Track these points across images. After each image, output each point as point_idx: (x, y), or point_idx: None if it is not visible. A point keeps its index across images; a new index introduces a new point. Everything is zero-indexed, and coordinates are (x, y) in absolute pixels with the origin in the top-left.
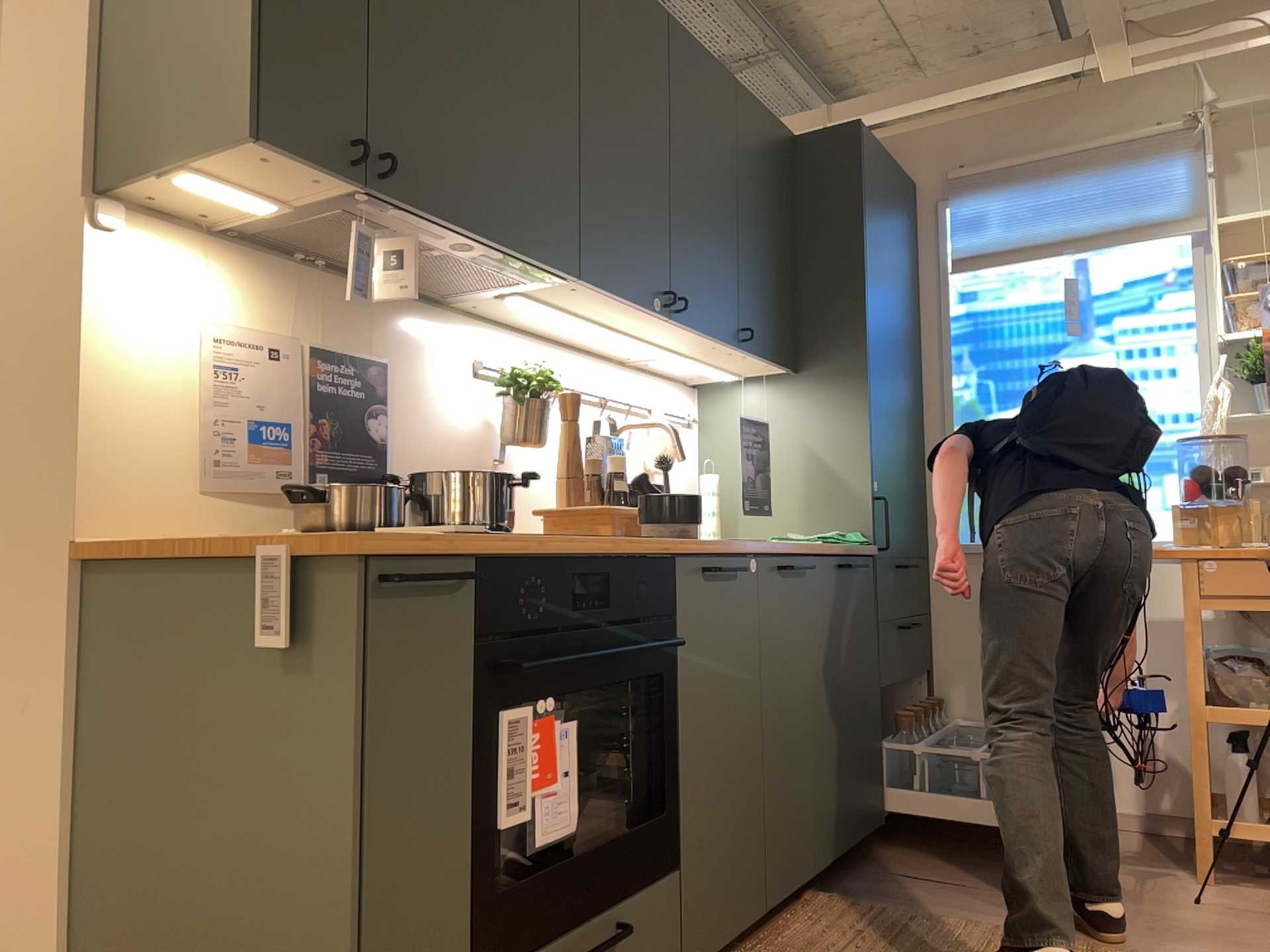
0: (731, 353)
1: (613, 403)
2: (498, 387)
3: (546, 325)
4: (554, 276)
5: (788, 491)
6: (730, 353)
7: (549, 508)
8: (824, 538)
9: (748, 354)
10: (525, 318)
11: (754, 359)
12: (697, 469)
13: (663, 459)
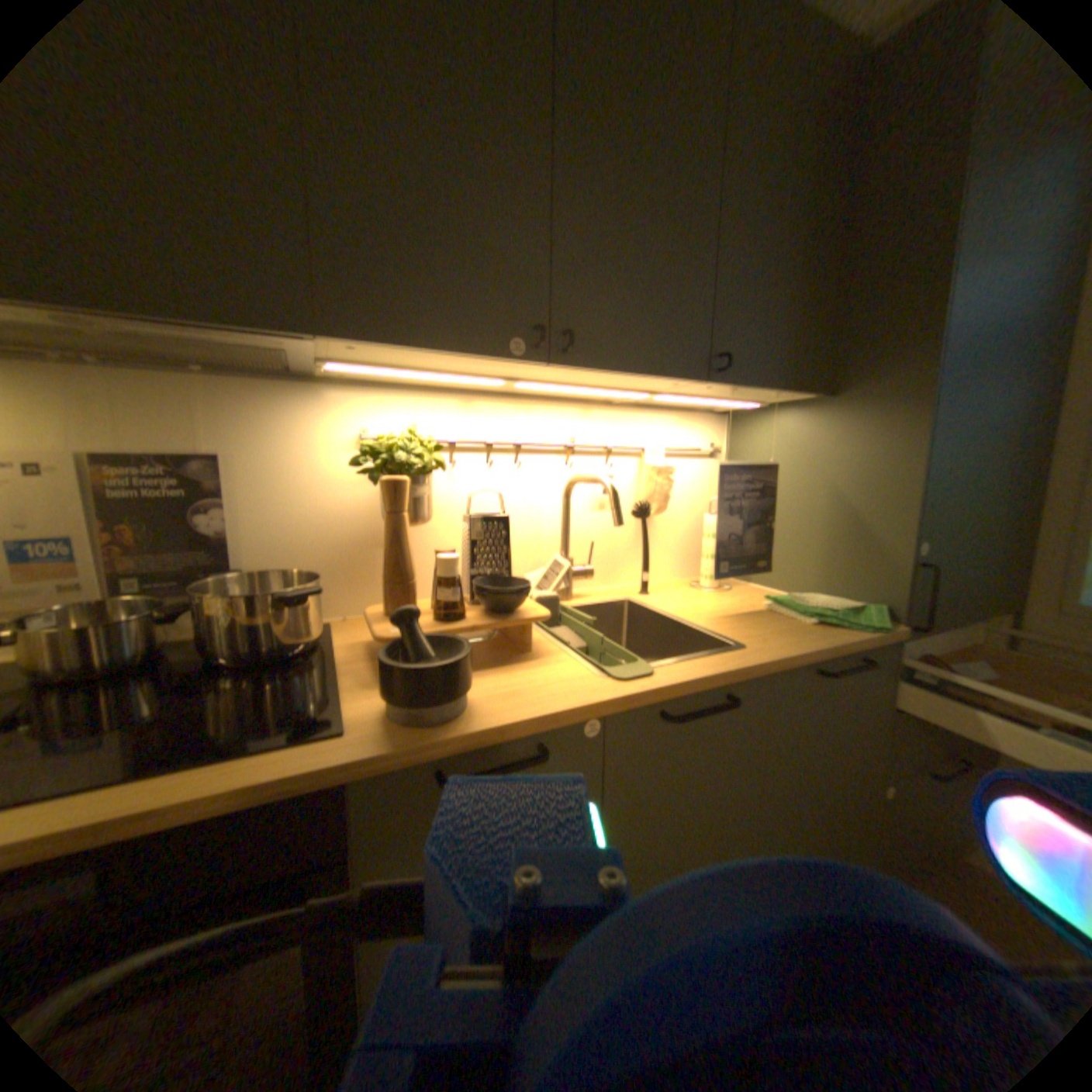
0: (708, 386)
1: (583, 448)
2: (358, 465)
3: (457, 381)
4: (294, 337)
5: (802, 535)
6: (707, 386)
7: (375, 610)
8: (820, 611)
9: (731, 385)
10: (421, 378)
11: (749, 388)
12: (707, 502)
13: (640, 503)
